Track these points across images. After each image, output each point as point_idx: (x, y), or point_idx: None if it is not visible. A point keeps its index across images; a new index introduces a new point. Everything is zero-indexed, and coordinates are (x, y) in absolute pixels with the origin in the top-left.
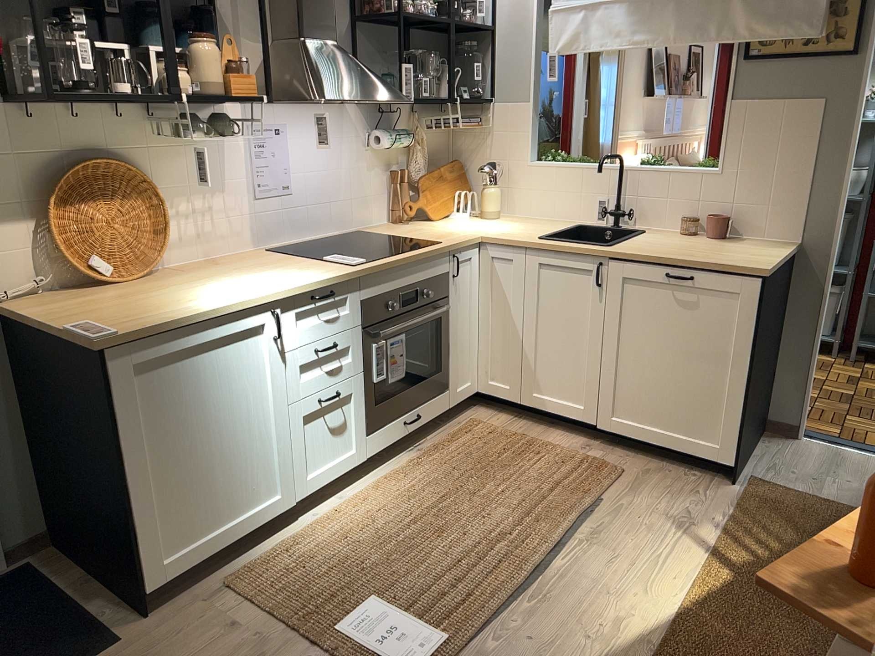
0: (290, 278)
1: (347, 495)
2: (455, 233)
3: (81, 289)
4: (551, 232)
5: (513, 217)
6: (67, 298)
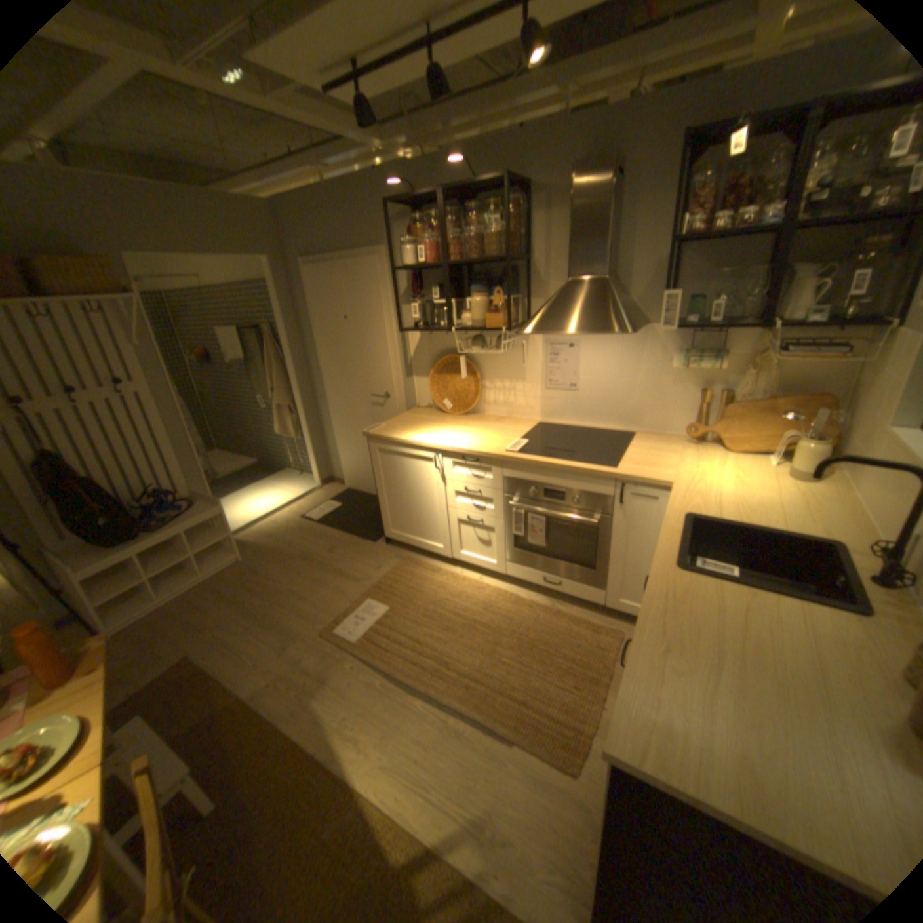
0: (467, 442)
1: (484, 580)
2: (673, 469)
3: (440, 412)
4: (748, 522)
5: (844, 492)
6: (426, 413)
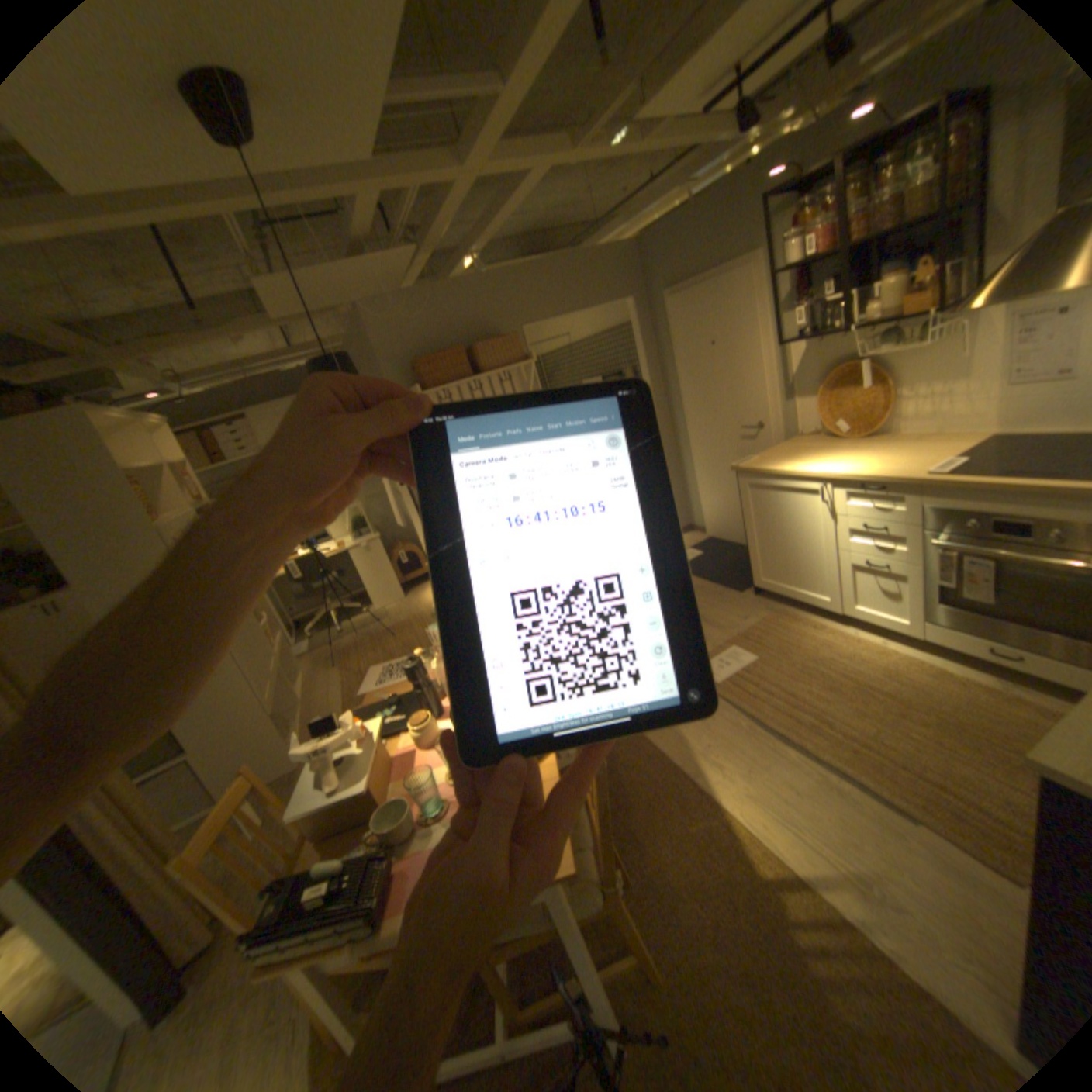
0: (868, 466)
1: (890, 645)
2: None
3: (831, 436)
4: None
5: None
6: (810, 440)
